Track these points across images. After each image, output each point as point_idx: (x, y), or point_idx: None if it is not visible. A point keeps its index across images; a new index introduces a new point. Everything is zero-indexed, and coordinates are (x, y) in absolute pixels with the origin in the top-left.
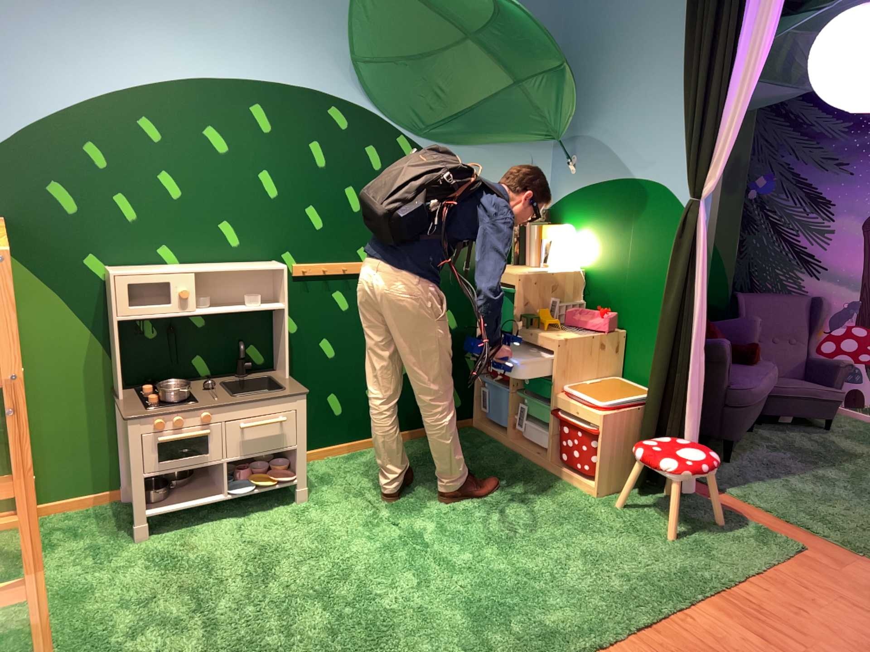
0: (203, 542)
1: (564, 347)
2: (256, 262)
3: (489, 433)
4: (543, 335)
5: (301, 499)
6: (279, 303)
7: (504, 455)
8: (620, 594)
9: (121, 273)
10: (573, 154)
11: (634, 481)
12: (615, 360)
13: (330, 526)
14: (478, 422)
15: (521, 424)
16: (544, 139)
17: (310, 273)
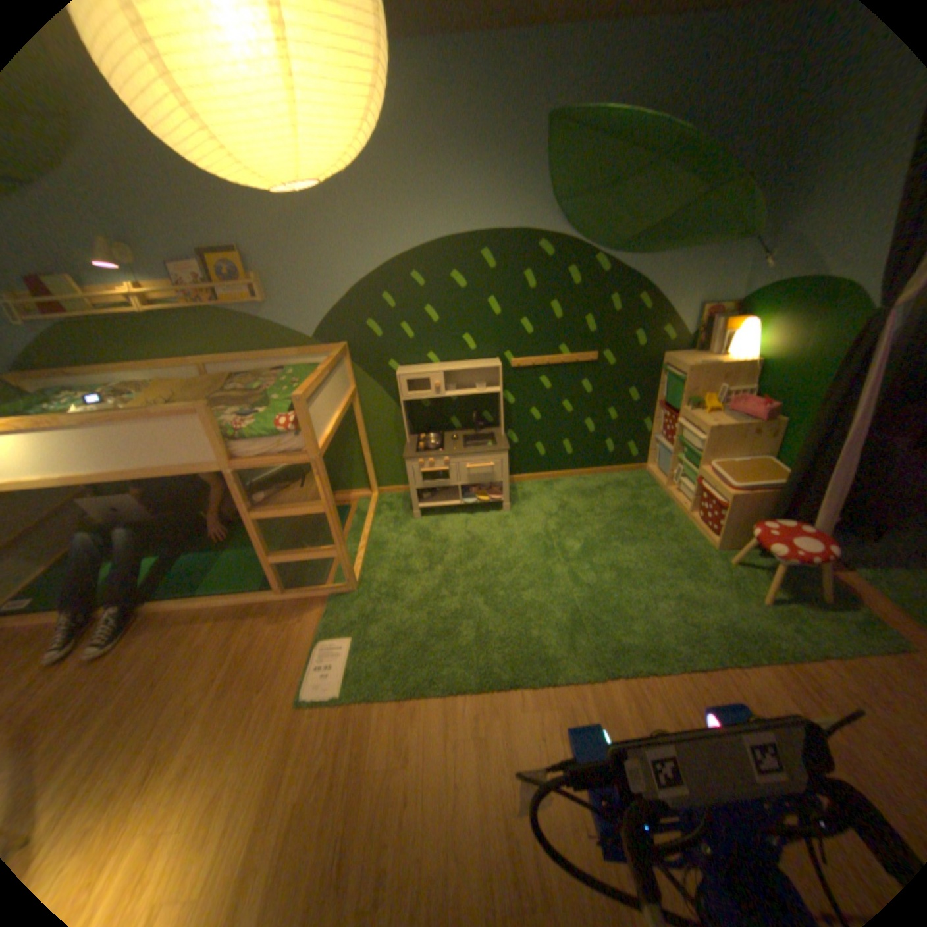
0: (441, 529)
1: (718, 433)
2: (483, 360)
3: (655, 480)
4: (702, 420)
5: (503, 512)
6: (496, 387)
7: (659, 501)
8: (693, 646)
9: (398, 373)
10: (778, 245)
11: (759, 551)
12: (775, 444)
13: (512, 535)
14: (650, 470)
15: (677, 482)
16: (744, 234)
17: (521, 366)
